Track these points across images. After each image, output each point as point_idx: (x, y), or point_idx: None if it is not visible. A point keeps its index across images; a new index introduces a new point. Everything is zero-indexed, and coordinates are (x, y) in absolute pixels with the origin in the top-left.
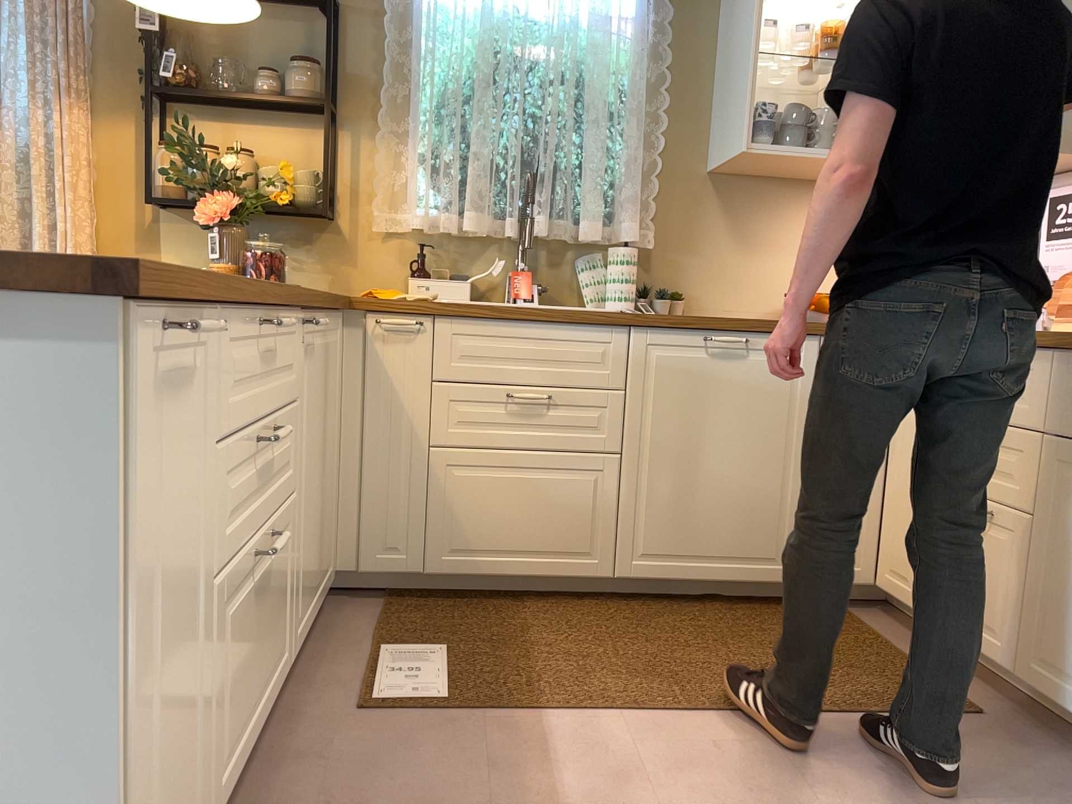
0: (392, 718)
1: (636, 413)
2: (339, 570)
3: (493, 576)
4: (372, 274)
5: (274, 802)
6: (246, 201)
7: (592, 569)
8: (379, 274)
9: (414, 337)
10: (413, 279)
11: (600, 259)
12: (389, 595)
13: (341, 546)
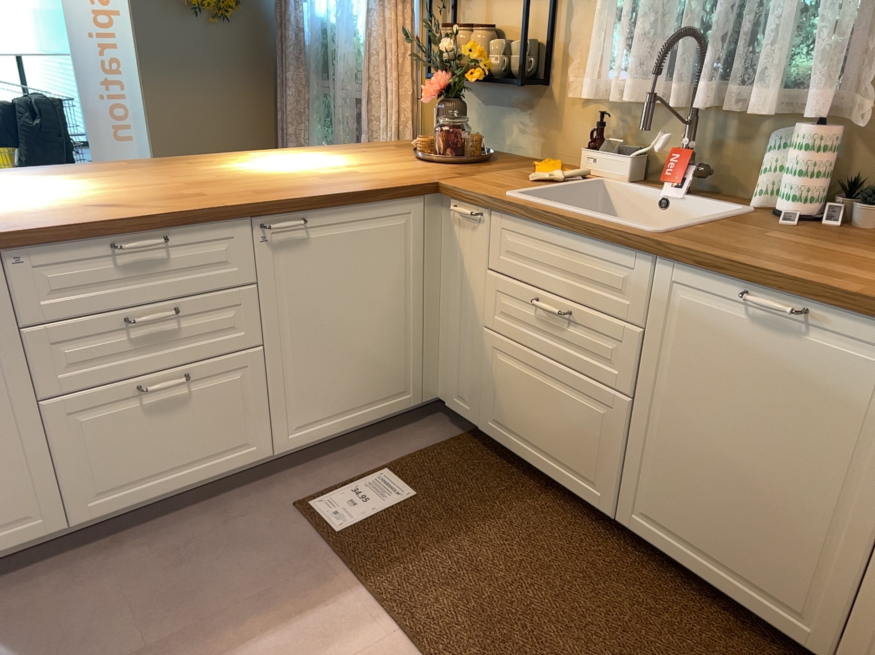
0: (298, 521)
1: (650, 359)
2: (439, 397)
3: (521, 457)
4: (569, 140)
5: (178, 528)
6: (453, 80)
7: (594, 498)
8: (574, 141)
9: (478, 225)
10: (583, 152)
11: (792, 140)
12: (471, 431)
13: (439, 380)
